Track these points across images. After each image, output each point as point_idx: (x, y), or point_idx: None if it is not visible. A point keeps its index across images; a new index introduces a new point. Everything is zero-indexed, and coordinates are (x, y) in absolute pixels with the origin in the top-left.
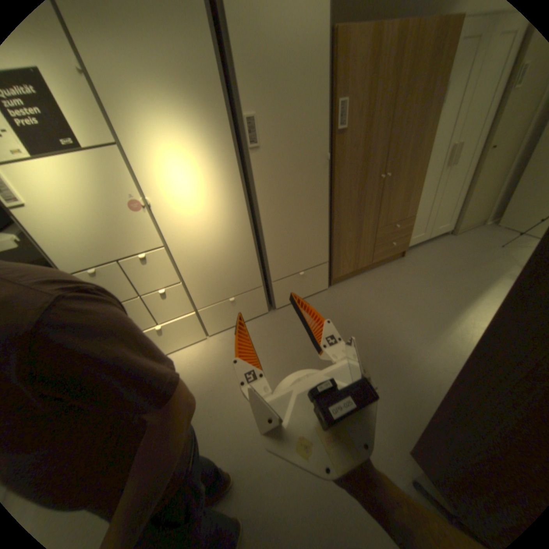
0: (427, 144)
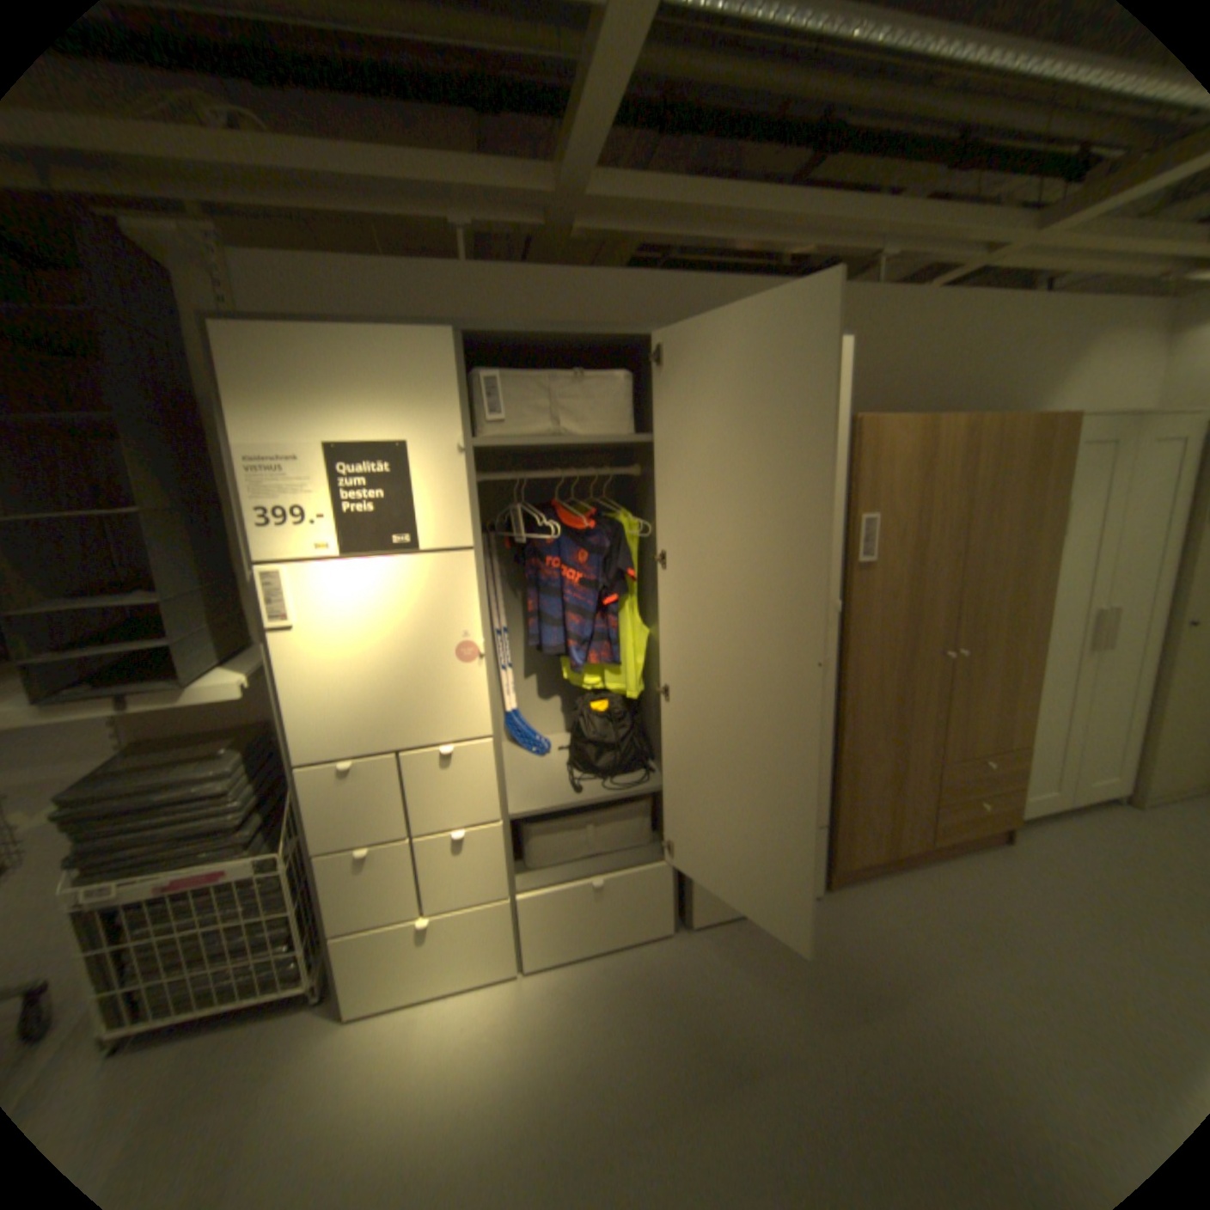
0: (1041, 604)
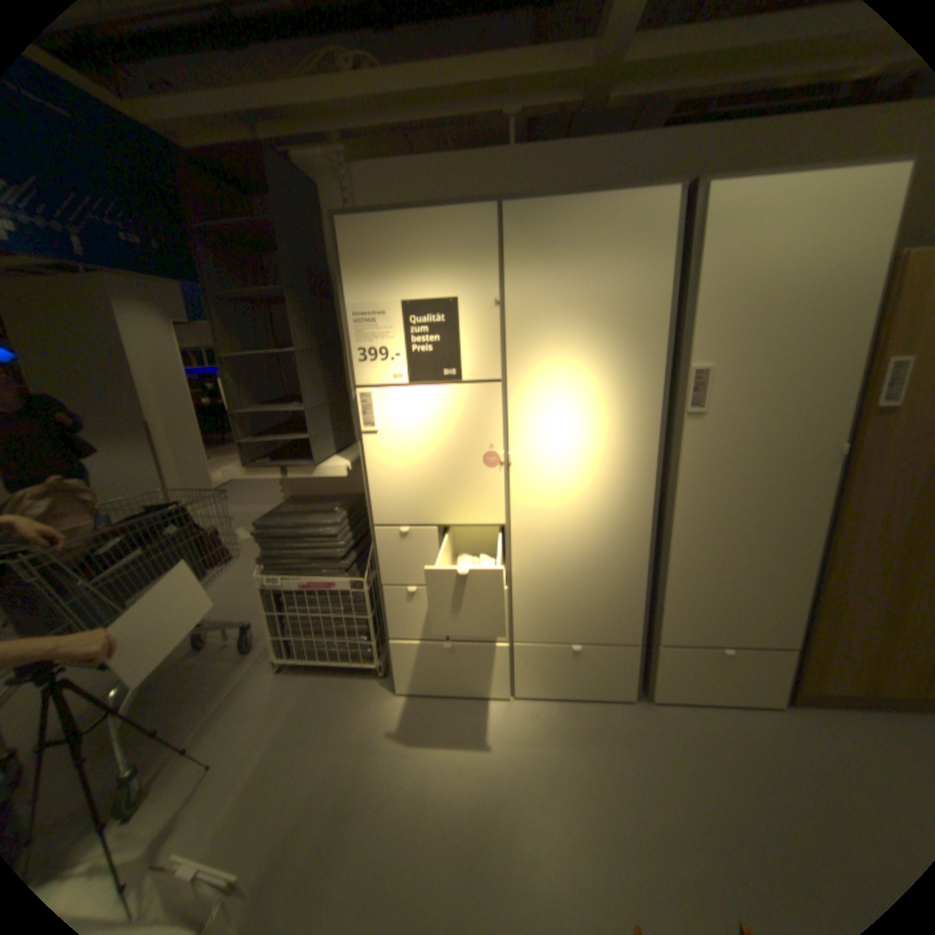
0: None
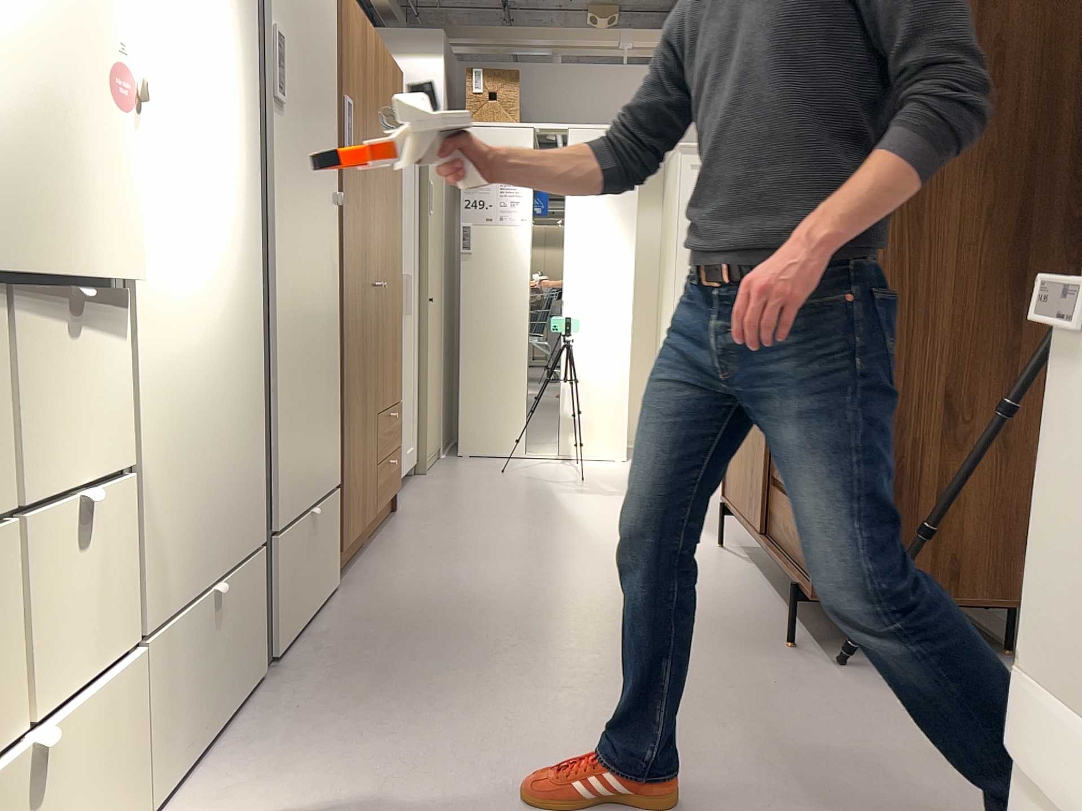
0: (399, 249)
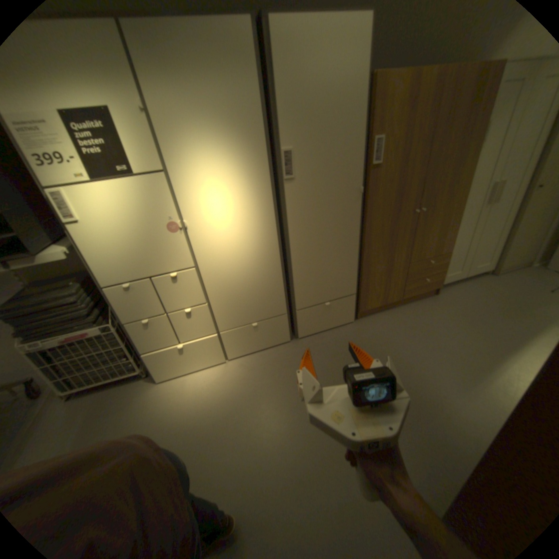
0: (465, 181)
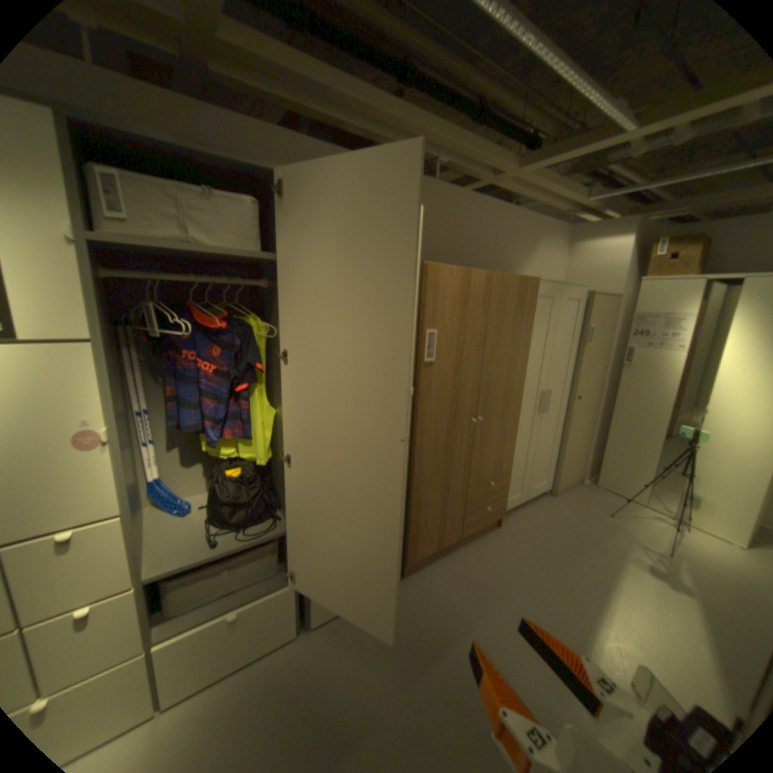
0: (518, 388)
